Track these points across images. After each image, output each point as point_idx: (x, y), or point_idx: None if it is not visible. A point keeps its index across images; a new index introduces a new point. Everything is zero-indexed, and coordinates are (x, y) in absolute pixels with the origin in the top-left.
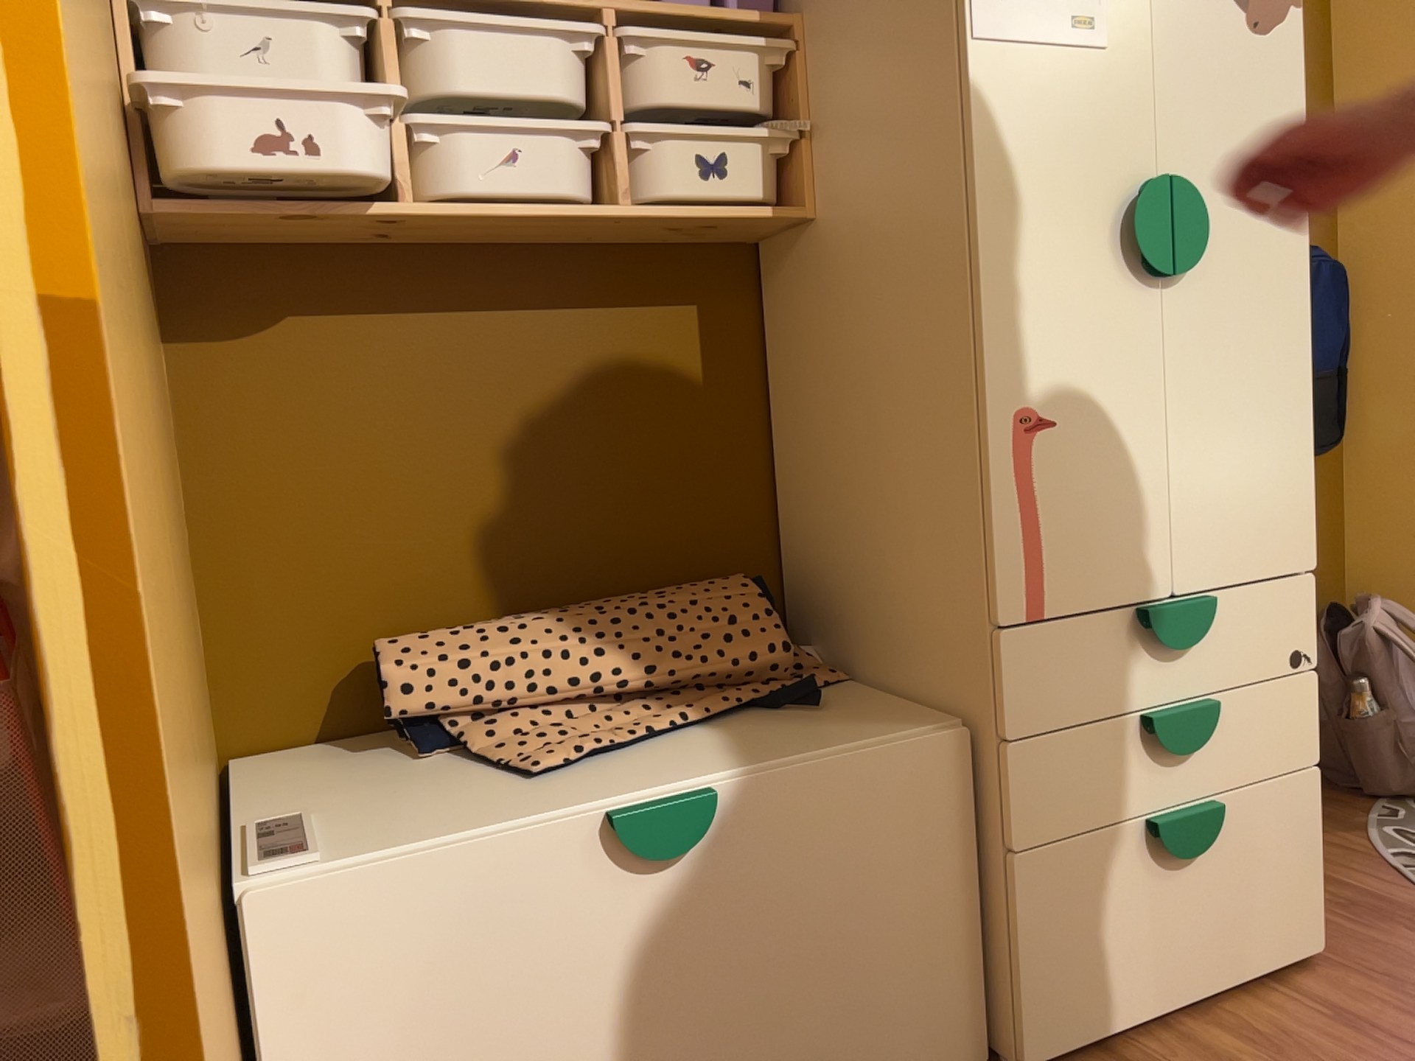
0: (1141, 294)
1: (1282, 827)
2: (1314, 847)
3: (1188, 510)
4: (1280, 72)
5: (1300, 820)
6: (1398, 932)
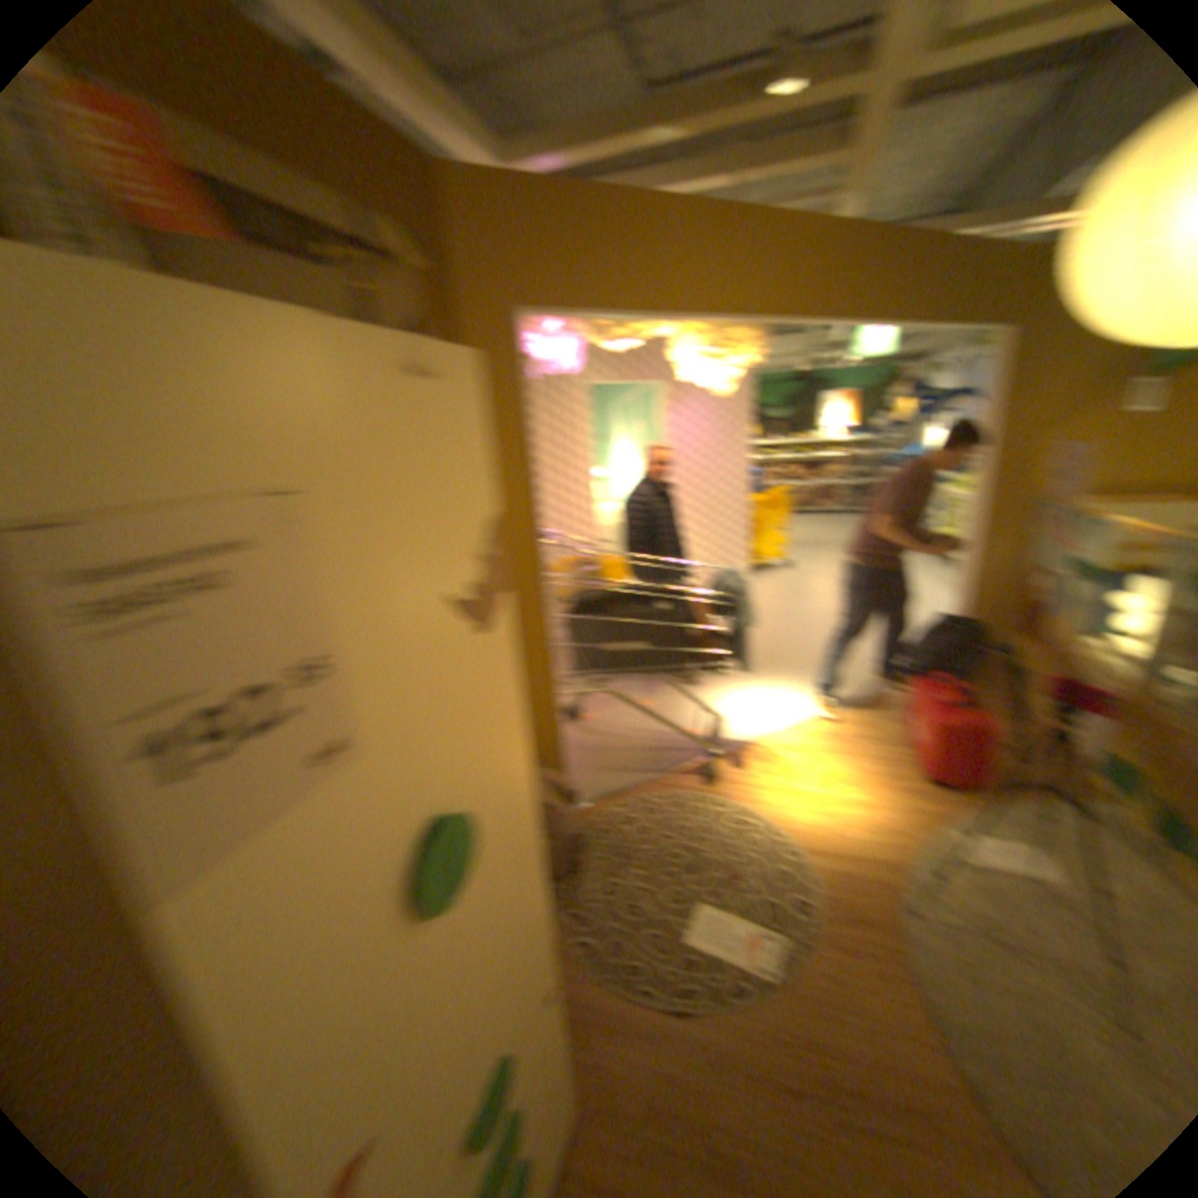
0: (432, 929)
1: (554, 1100)
2: (567, 1081)
3: (487, 1026)
4: (505, 651)
5: (560, 1080)
6: (600, 1052)
